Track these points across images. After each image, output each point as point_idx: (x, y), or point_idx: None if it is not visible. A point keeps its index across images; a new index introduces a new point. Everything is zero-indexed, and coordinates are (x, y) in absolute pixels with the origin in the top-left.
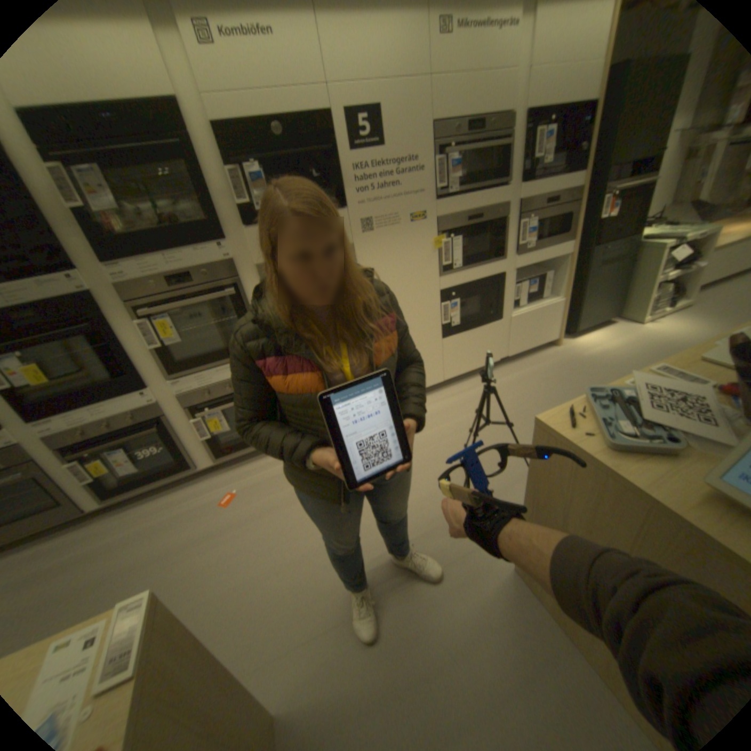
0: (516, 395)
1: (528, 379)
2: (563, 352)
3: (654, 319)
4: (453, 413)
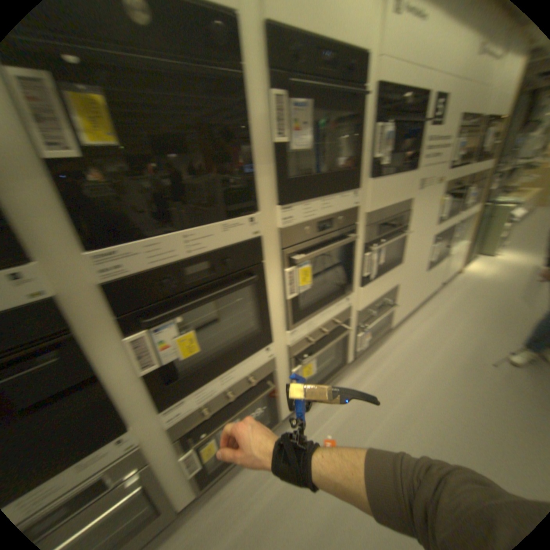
0: (471, 310)
1: (465, 297)
2: (465, 277)
3: (497, 253)
4: (443, 328)
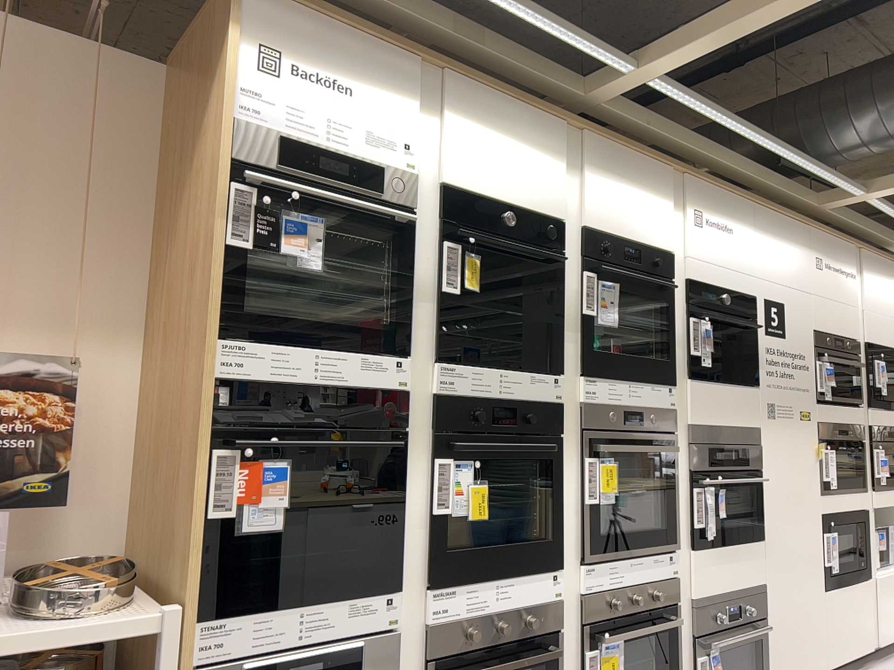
0: None
1: None
2: None
3: None
4: None
